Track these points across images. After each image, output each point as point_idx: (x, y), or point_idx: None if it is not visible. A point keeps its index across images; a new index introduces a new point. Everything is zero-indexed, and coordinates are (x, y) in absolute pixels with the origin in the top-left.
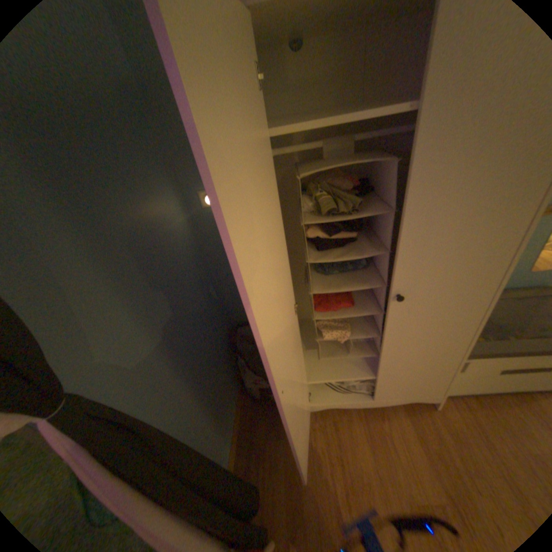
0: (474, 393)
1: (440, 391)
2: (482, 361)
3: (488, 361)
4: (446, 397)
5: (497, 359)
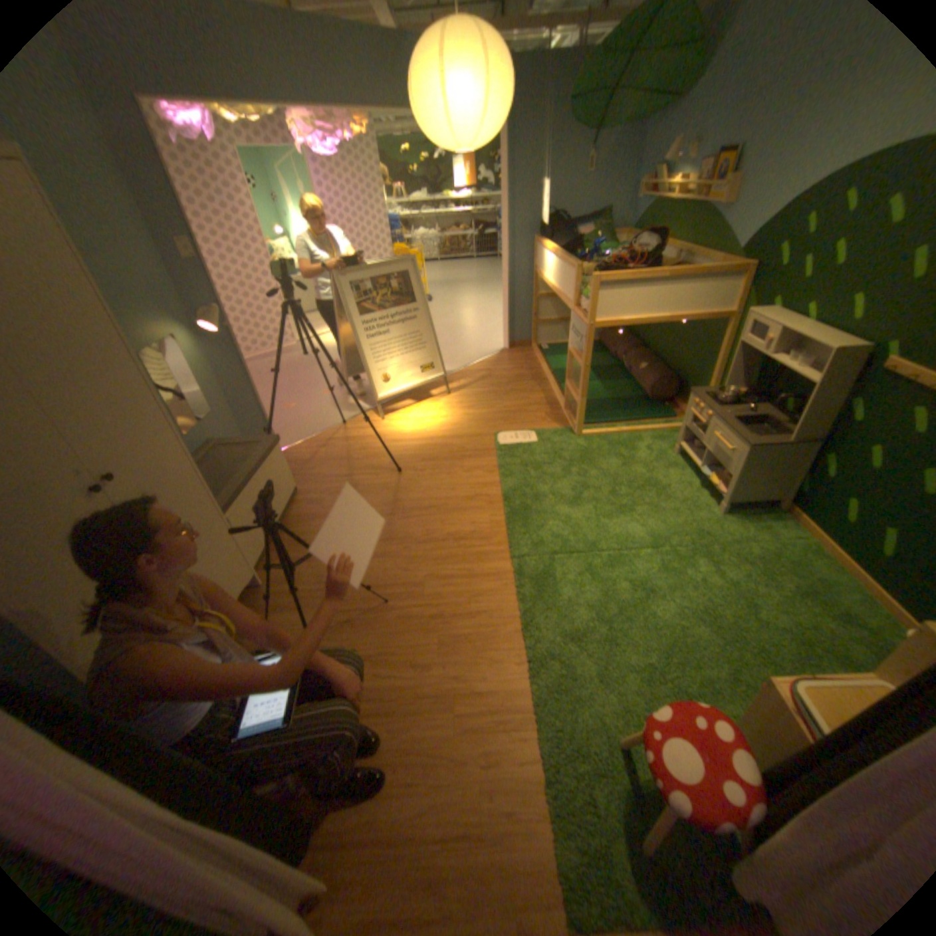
0: (260, 548)
1: (240, 570)
2: (230, 509)
3: (234, 507)
4: (247, 565)
5: (236, 500)
